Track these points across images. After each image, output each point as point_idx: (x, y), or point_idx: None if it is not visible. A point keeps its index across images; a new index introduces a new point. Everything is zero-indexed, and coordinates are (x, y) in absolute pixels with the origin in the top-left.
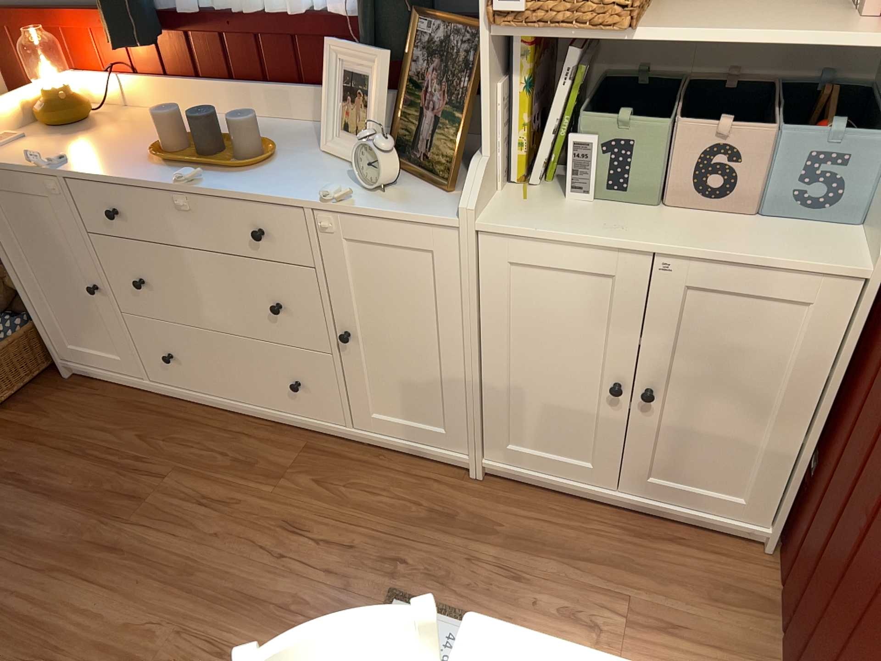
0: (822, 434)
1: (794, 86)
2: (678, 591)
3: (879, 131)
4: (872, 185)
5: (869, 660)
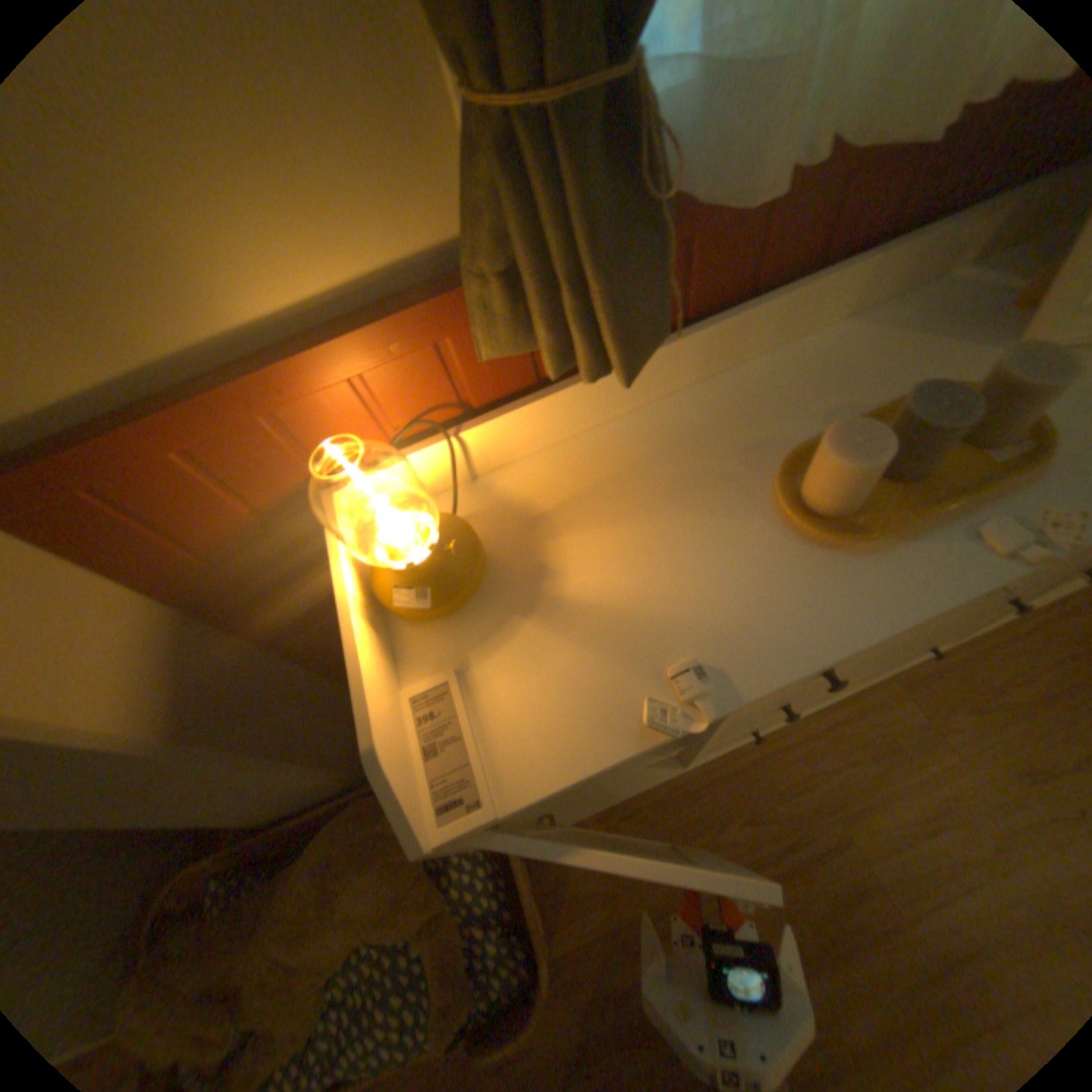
0: None
1: None
2: None
3: None
4: None
5: None
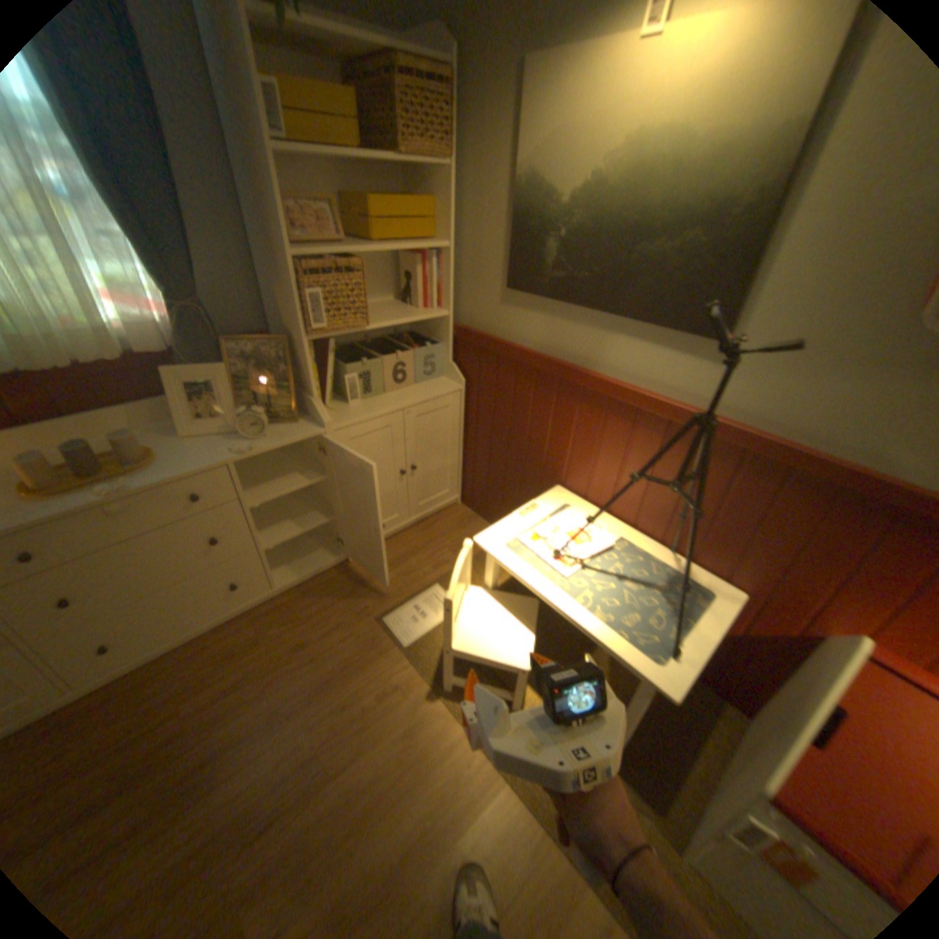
0: (464, 449)
1: (390, 335)
2: (454, 534)
3: (436, 343)
4: (443, 361)
5: (536, 482)
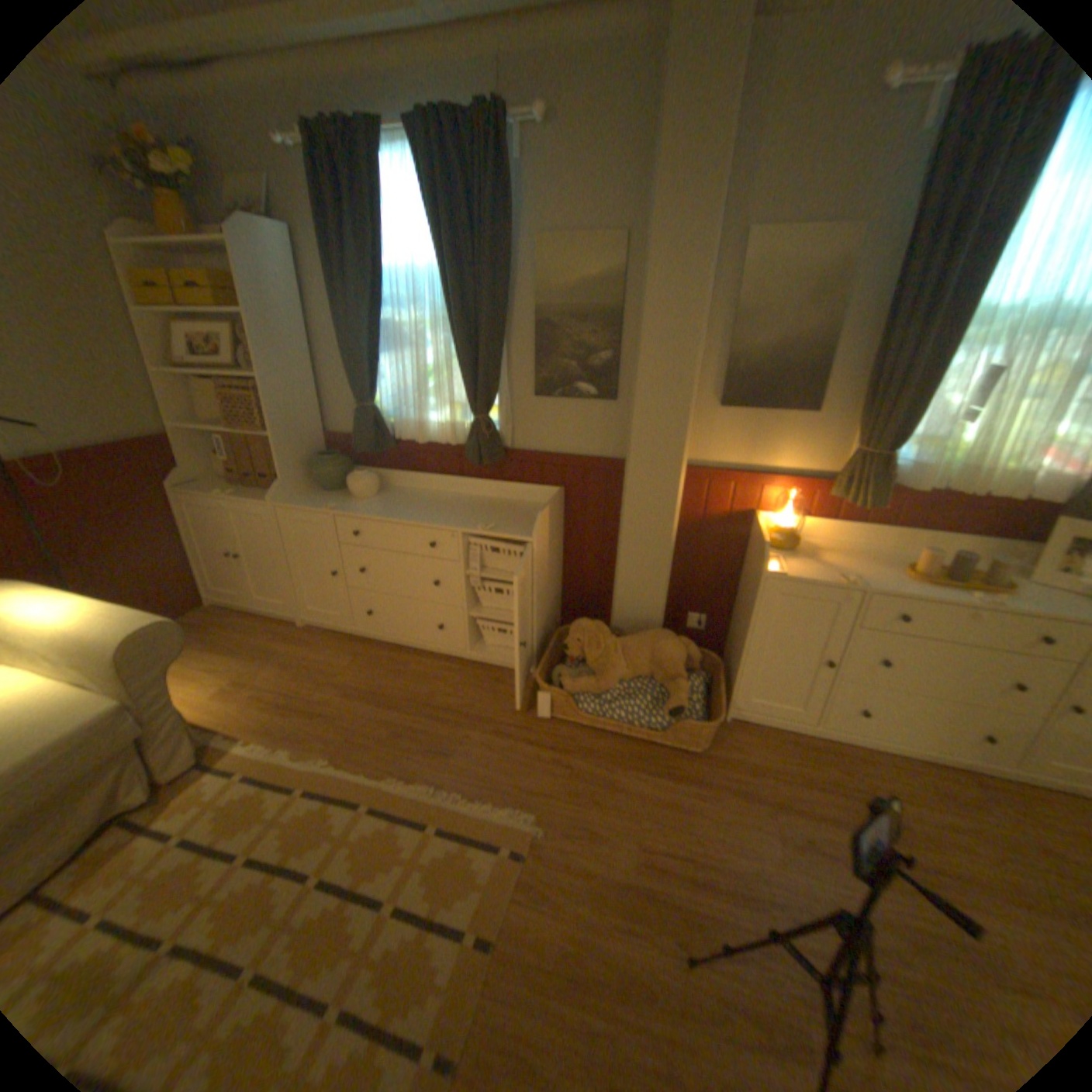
0: None
1: None
2: None
3: None
4: None
5: None
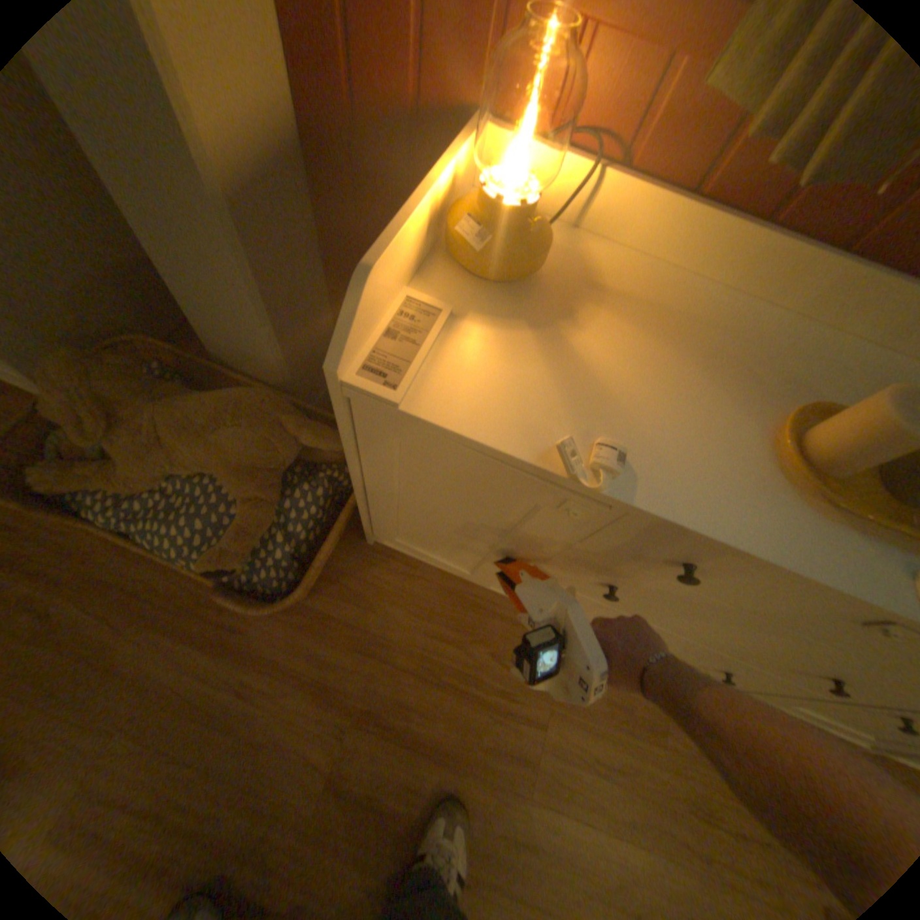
0: None
1: None
2: None
3: None
4: None
5: None
